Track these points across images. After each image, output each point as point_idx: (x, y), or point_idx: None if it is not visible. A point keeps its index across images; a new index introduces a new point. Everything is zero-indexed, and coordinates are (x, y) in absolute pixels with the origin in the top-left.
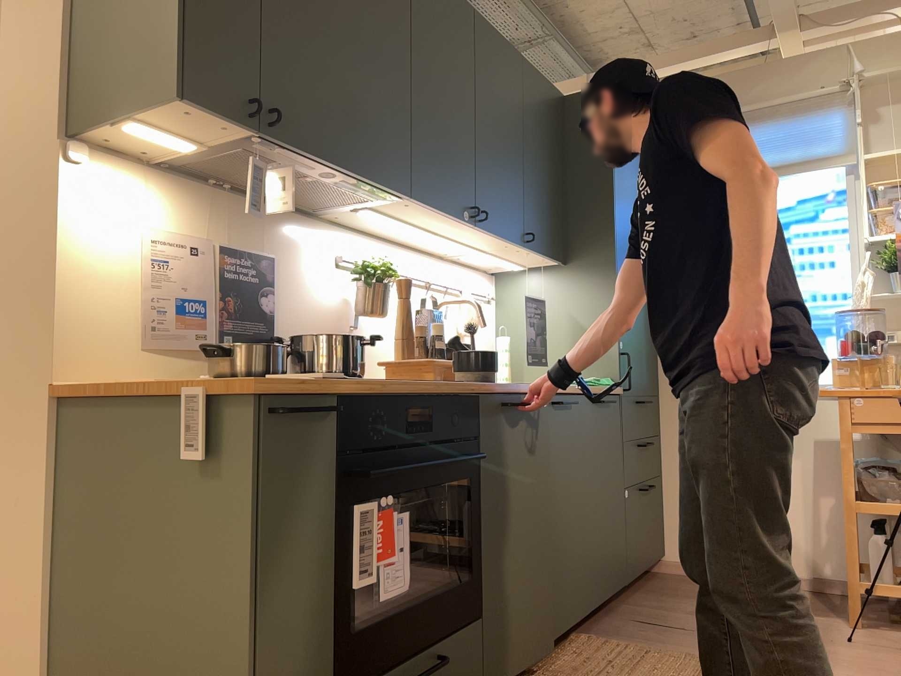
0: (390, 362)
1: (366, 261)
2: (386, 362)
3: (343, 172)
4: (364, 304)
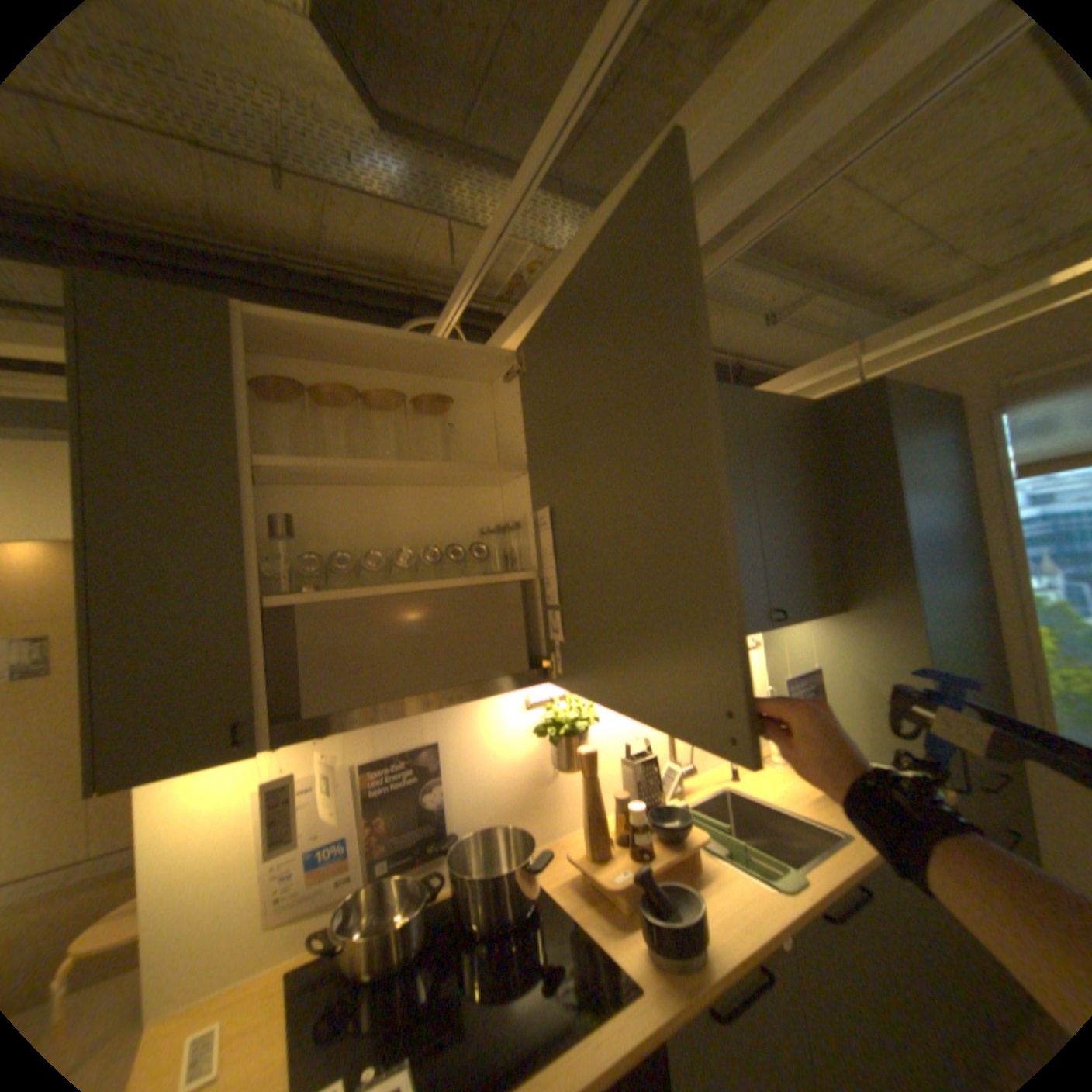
0: (577, 866)
1: (555, 707)
2: (573, 862)
3: (437, 709)
4: (558, 758)
